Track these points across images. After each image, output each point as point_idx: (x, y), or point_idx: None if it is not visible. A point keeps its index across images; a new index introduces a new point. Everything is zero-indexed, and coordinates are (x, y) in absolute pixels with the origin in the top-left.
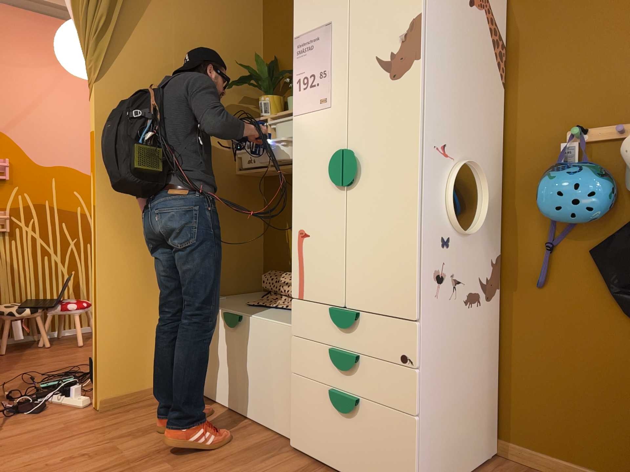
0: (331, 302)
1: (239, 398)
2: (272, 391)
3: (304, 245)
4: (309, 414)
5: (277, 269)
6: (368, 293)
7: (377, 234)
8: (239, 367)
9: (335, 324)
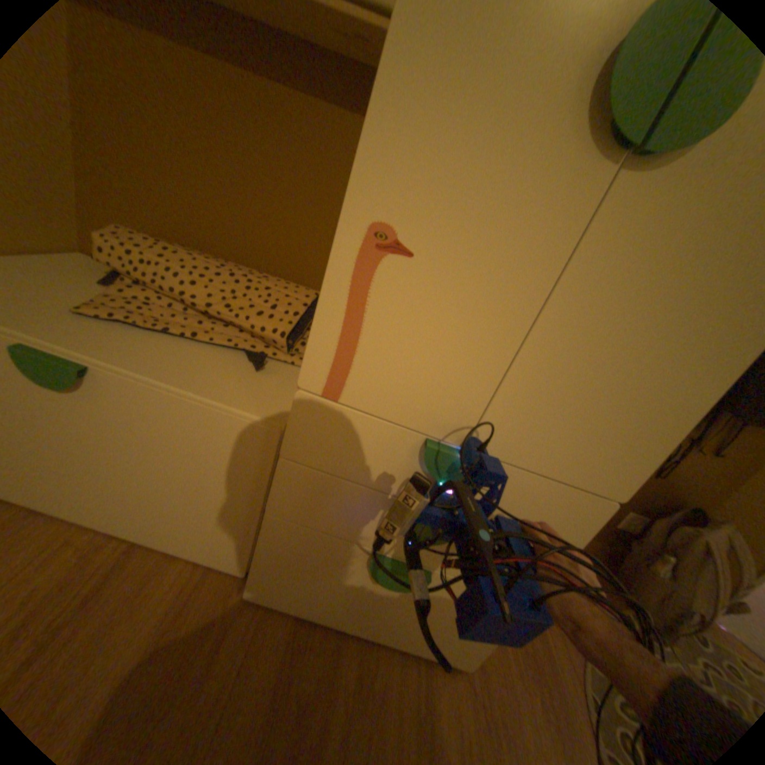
0: (430, 426)
1: (91, 506)
2: (193, 511)
3: (387, 276)
4: (305, 570)
5: (124, 222)
6: (542, 435)
7: (642, 330)
8: (88, 460)
9: (433, 472)
